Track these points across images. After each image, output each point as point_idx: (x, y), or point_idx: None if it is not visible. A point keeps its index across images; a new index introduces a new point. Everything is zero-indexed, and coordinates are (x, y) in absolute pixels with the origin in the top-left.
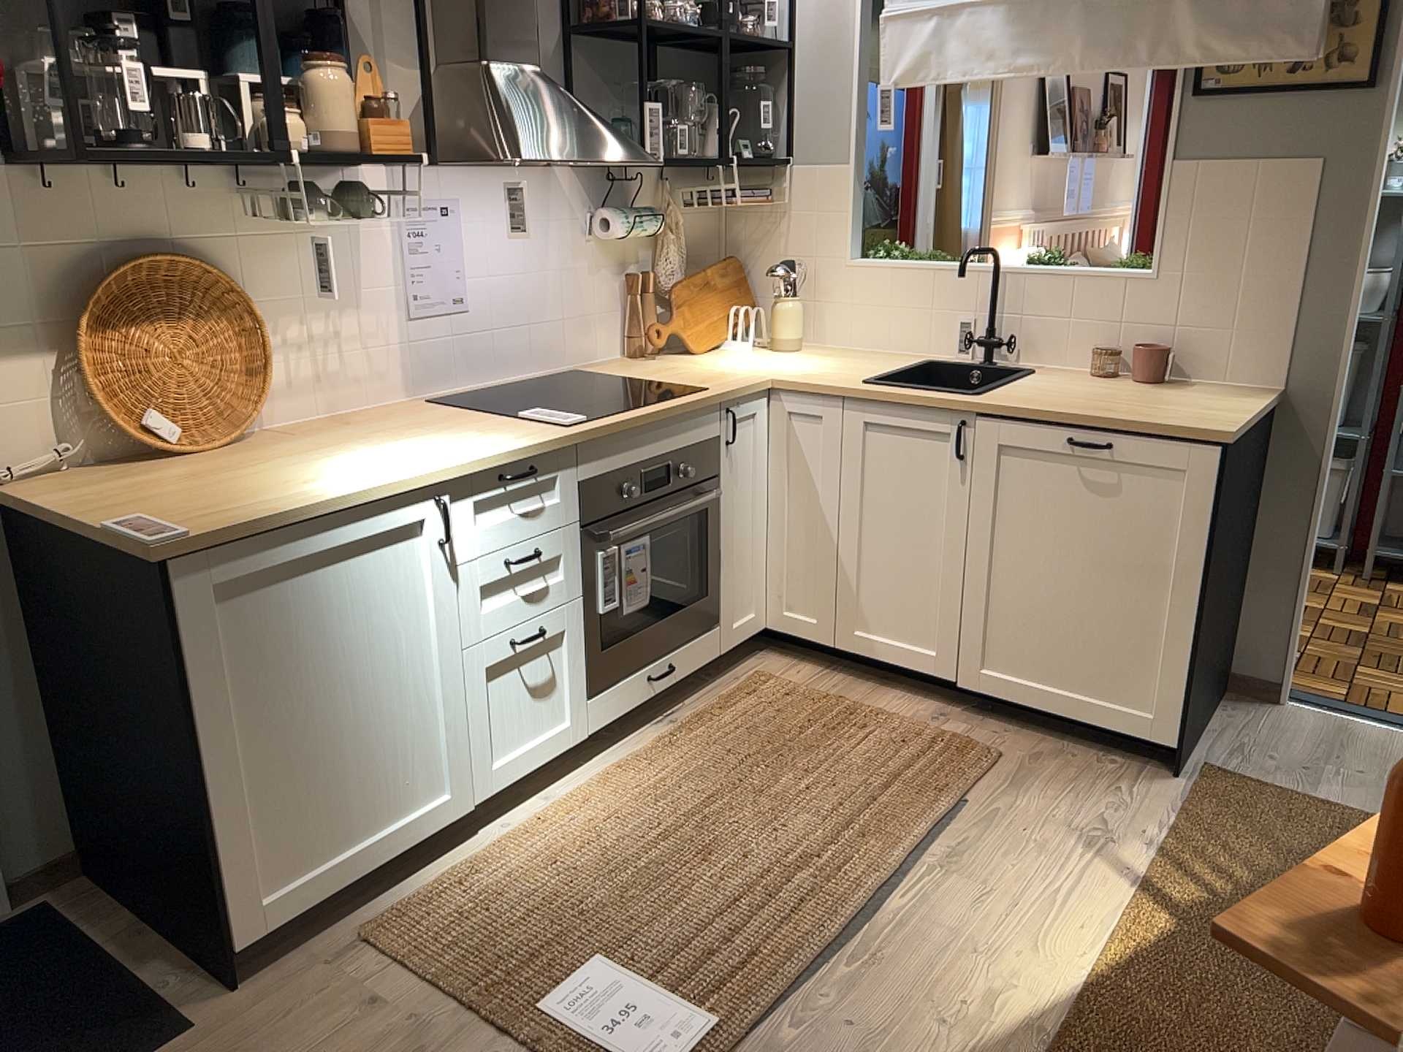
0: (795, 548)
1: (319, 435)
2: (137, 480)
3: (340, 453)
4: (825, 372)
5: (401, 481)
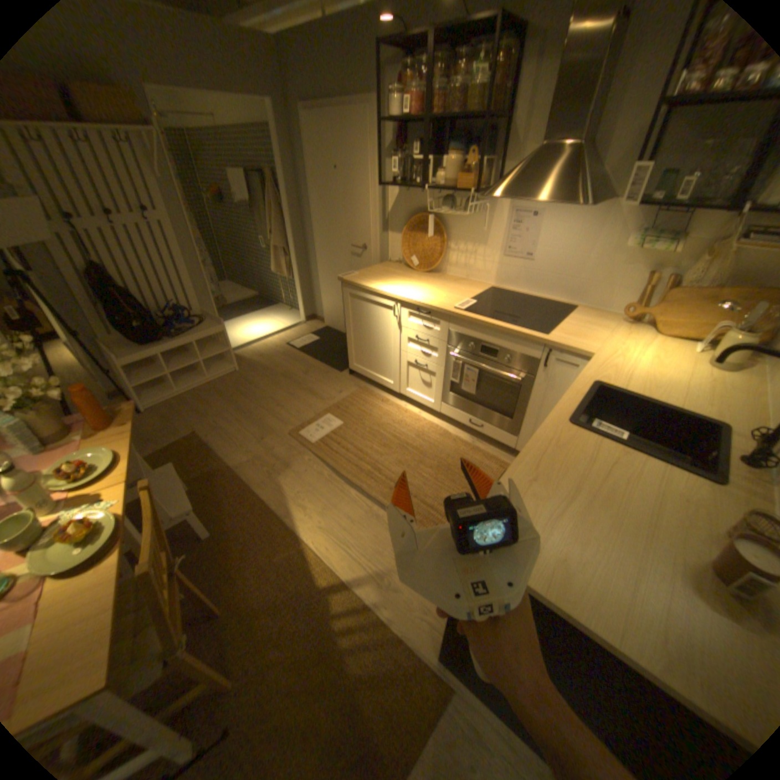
0: None
1: (439, 280)
2: (392, 270)
3: (417, 283)
4: (629, 373)
5: (385, 292)
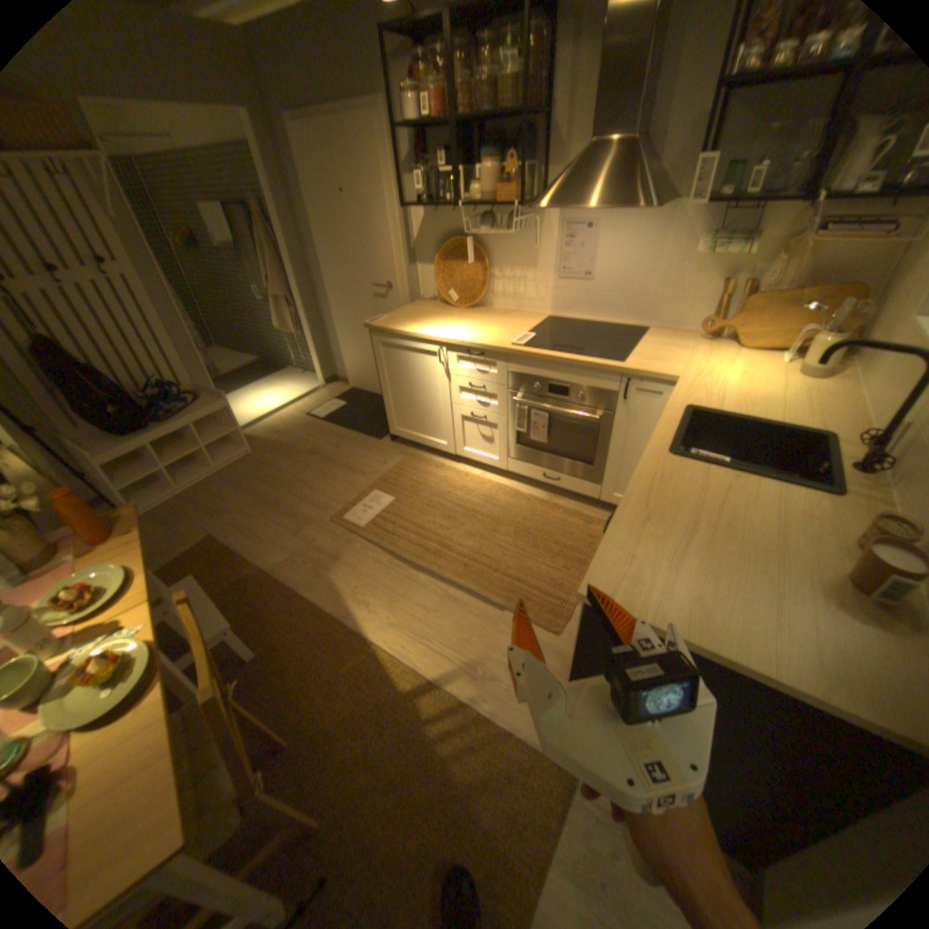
0: None
1: (486, 315)
2: (428, 309)
3: (461, 322)
4: (719, 393)
5: (426, 335)
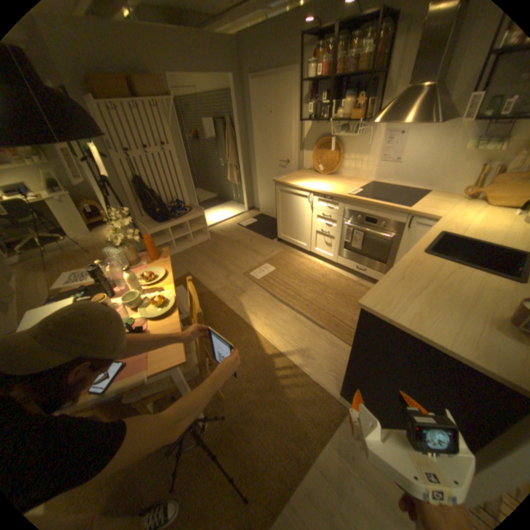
0: None
1: (337, 179)
2: (306, 174)
3: (323, 181)
4: (465, 227)
5: (303, 187)
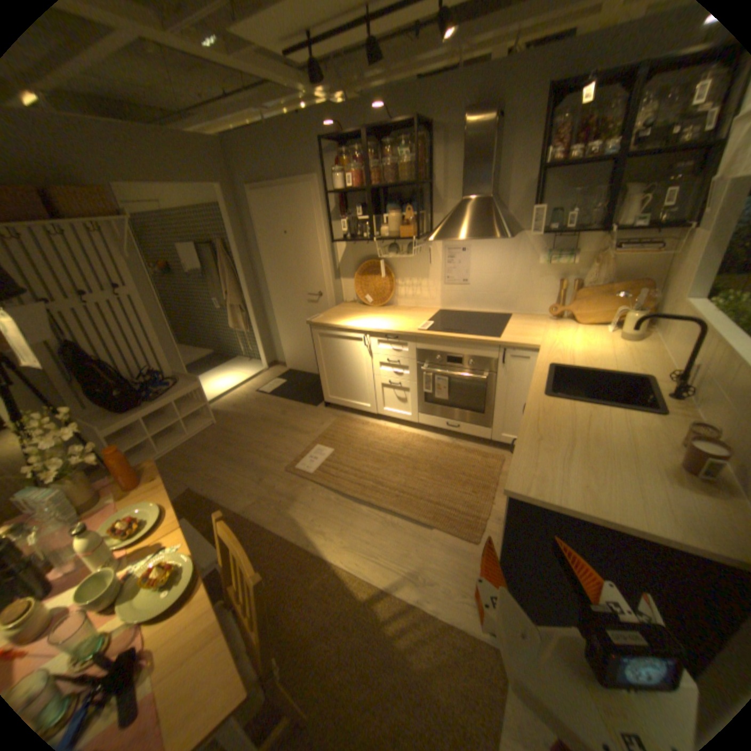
0: None
1: (394, 311)
2: (350, 309)
3: (377, 316)
4: (570, 354)
5: (354, 327)
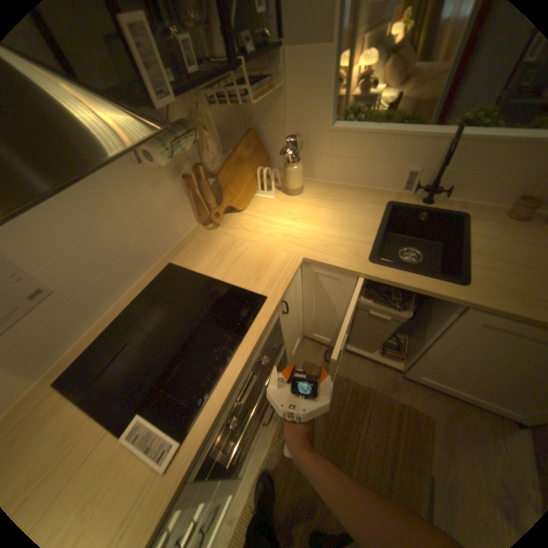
0: (316, 317)
1: None
2: None
3: None
4: (332, 237)
5: None
